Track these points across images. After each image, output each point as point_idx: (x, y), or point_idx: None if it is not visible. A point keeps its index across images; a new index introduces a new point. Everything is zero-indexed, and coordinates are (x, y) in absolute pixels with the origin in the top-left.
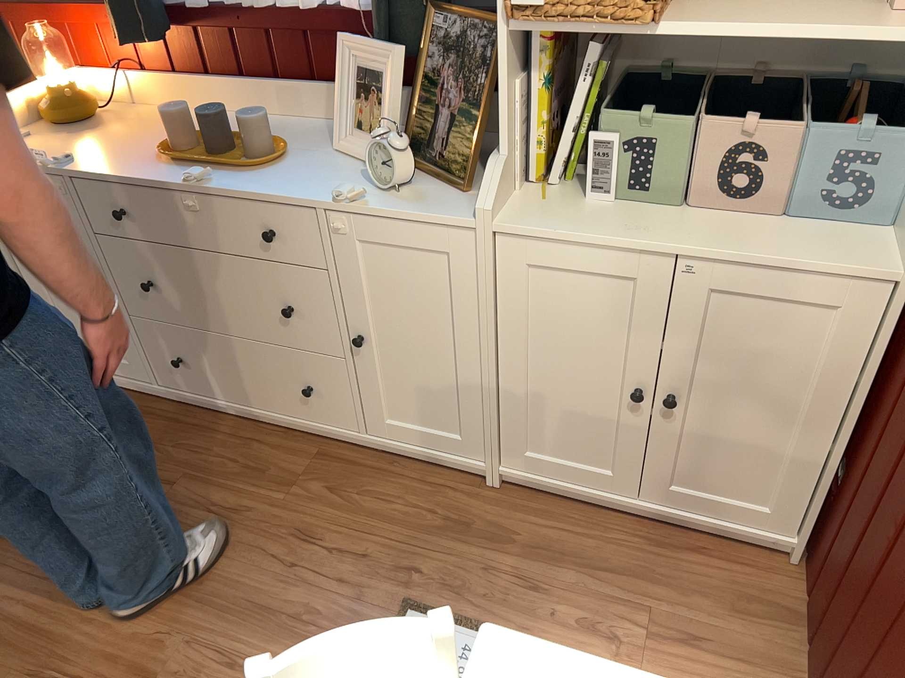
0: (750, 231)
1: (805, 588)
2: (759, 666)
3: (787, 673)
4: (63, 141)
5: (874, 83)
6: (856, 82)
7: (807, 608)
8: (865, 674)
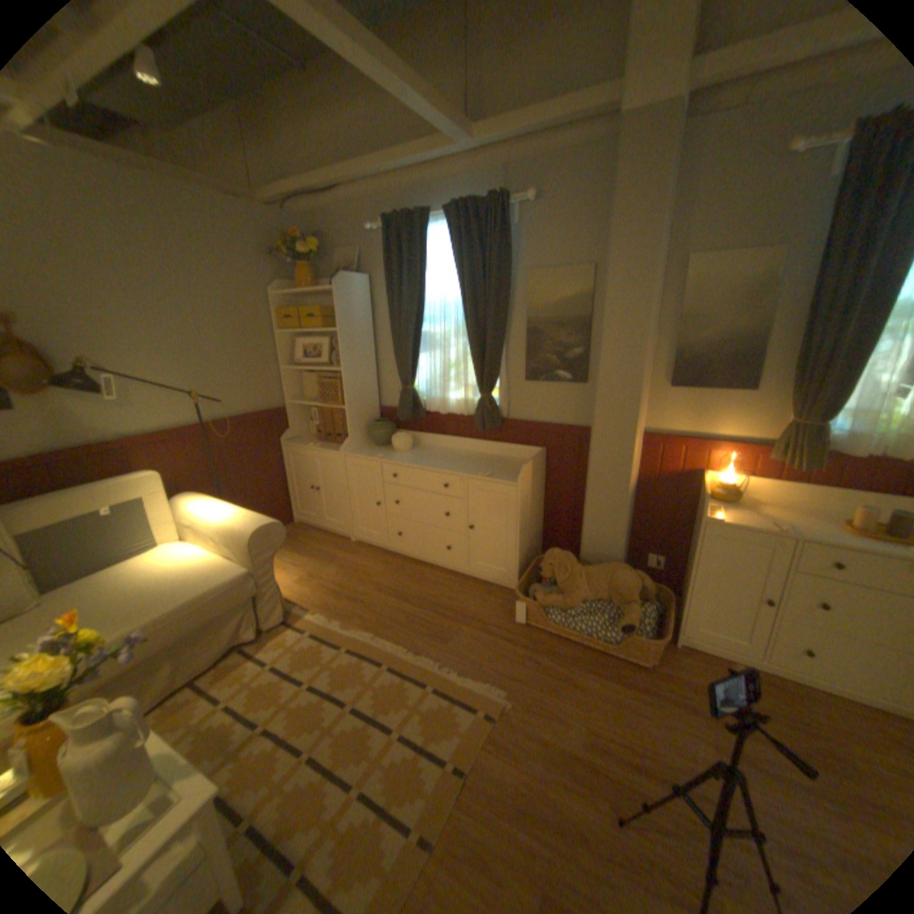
0: None
1: None
2: None
3: None
4: (751, 515)
5: None
6: None
7: None
8: None
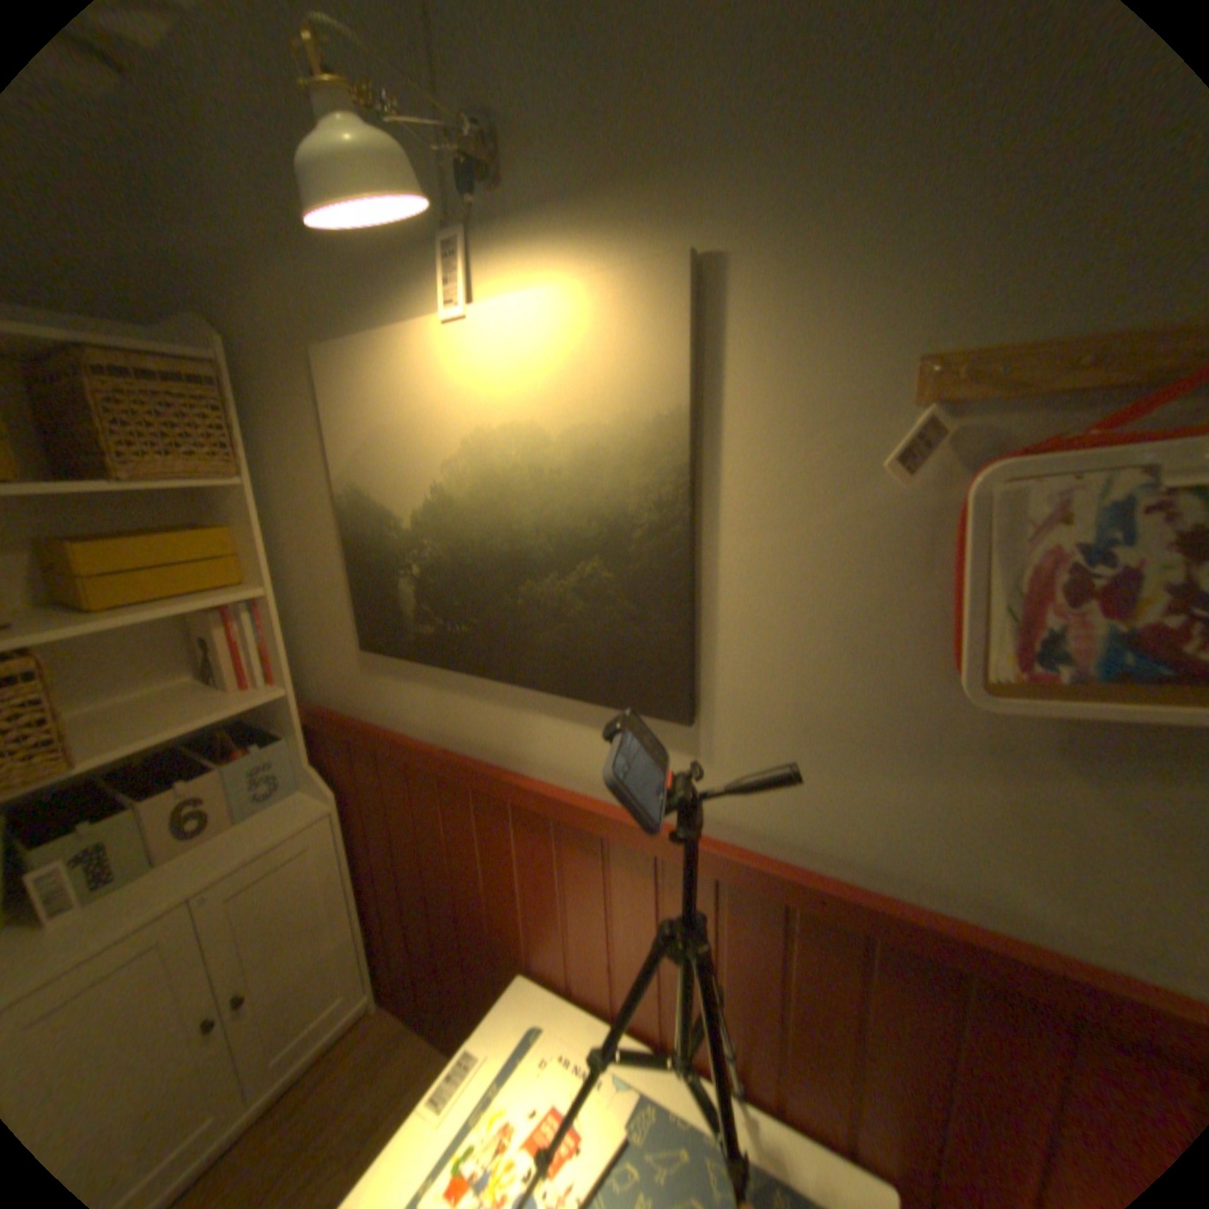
0: (222, 851)
1: (391, 1018)
2: (413, 1085)
3: (426, 1067)
4: None
5: (221, 730)
6: (210, 734)
7: (402, 1027)
8: (463, 999)
